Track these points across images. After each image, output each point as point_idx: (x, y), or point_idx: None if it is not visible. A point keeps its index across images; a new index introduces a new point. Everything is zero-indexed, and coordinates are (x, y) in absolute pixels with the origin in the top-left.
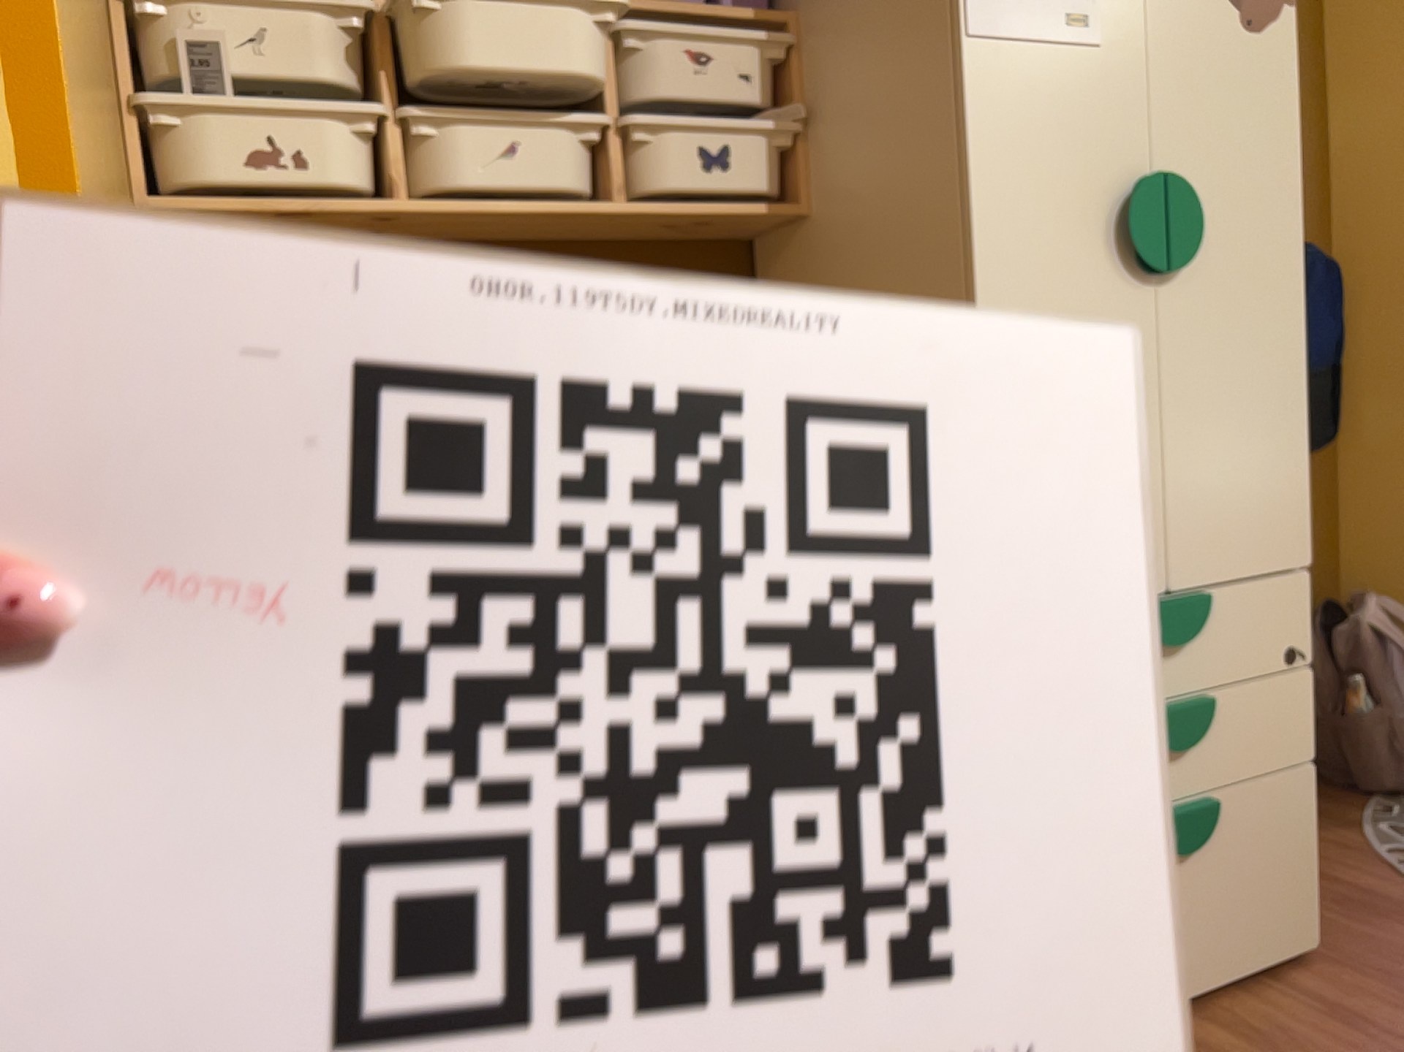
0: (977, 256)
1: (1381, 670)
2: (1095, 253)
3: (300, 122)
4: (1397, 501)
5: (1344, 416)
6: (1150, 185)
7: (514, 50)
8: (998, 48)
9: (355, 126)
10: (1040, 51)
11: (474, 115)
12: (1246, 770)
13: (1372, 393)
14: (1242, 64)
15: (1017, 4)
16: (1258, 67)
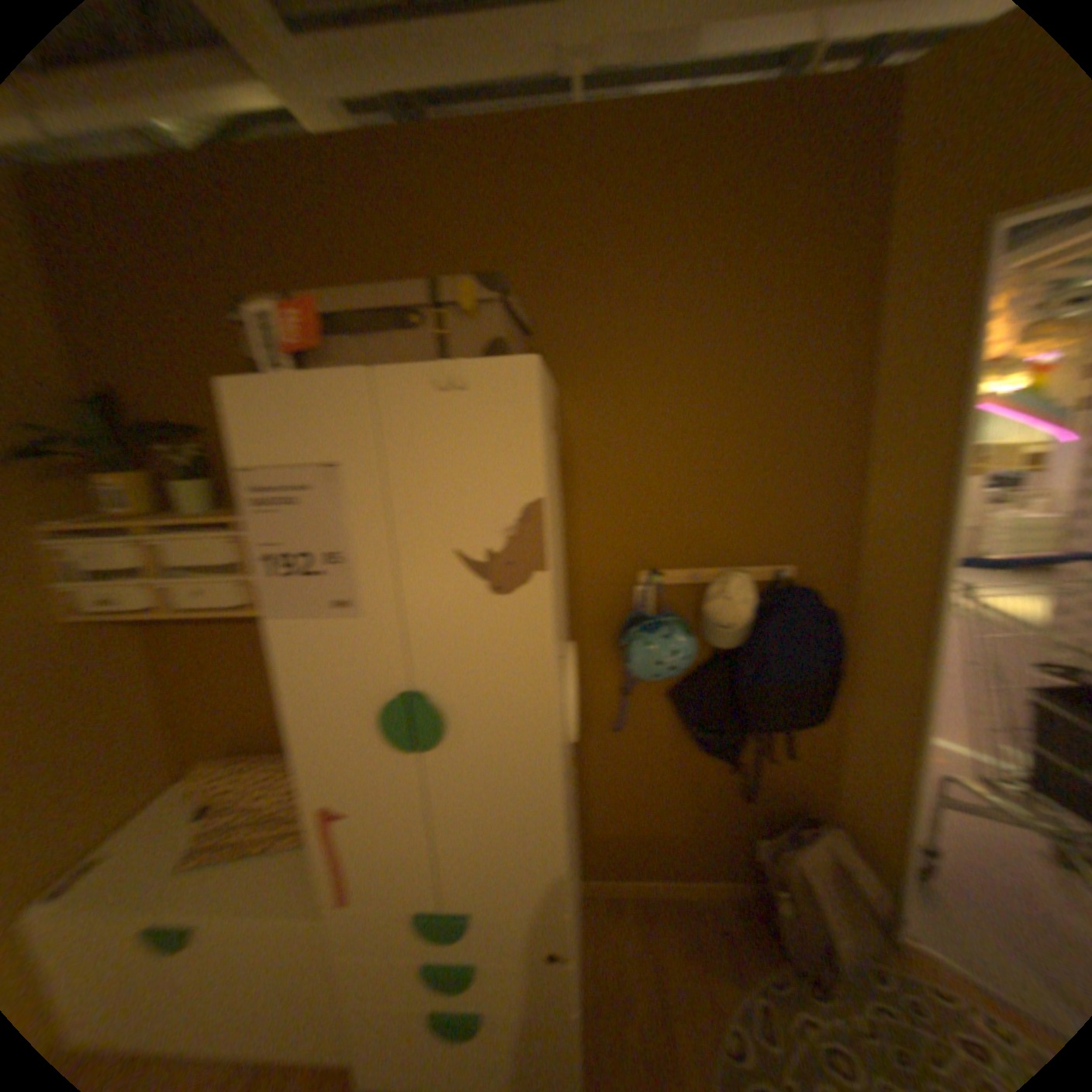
0: (285, 734)
1: (792, 906)
2: (363, 736)
3: (110, 587)
4: (886, 774)
5: (854, 704)
6: (389, 707)
7: (191, 549)
8: (281, 626)
9: (133, 585)
10: (311, 626)
11: (171, 582)
12: (509, 1009)
13: (876, 697)
14: (486, 619)
15: (291, 601)
16: (503, 620)
